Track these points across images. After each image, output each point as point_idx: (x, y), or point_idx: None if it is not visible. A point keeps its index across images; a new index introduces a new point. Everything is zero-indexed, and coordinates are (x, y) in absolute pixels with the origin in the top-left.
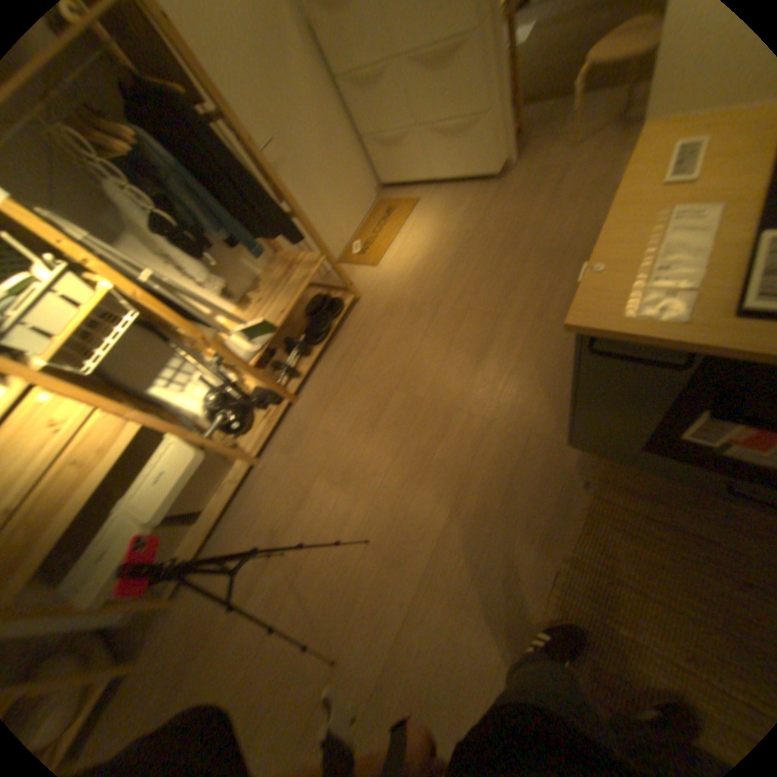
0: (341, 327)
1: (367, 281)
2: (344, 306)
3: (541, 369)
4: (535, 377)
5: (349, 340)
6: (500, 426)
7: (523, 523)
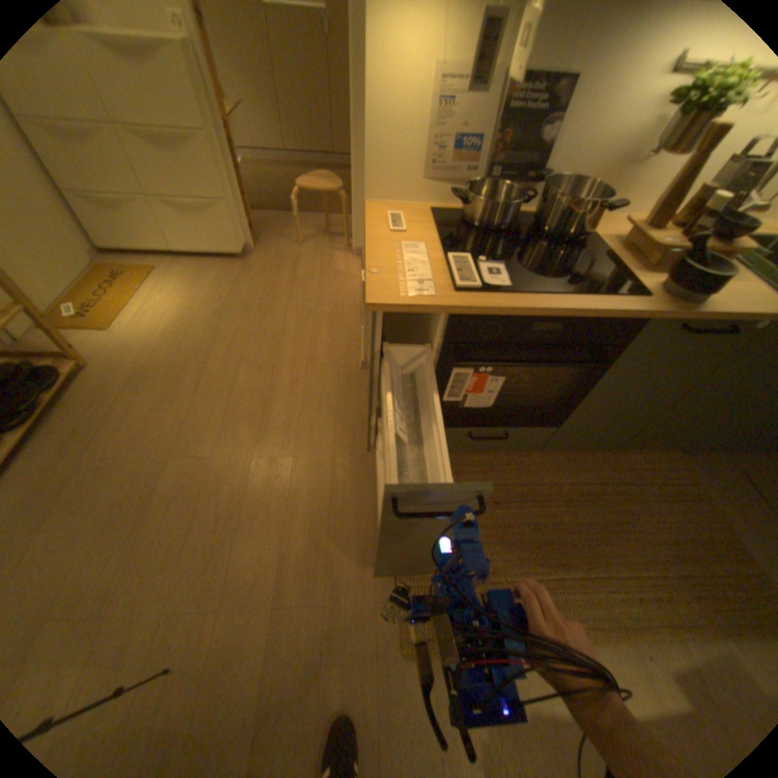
0: (54, 406)
1: (93, 348)
2: (58, 376)
3: (324, 402)
4: (322, 410)
5: (75, 419)
6: (304, 460)
7: (351, 539)
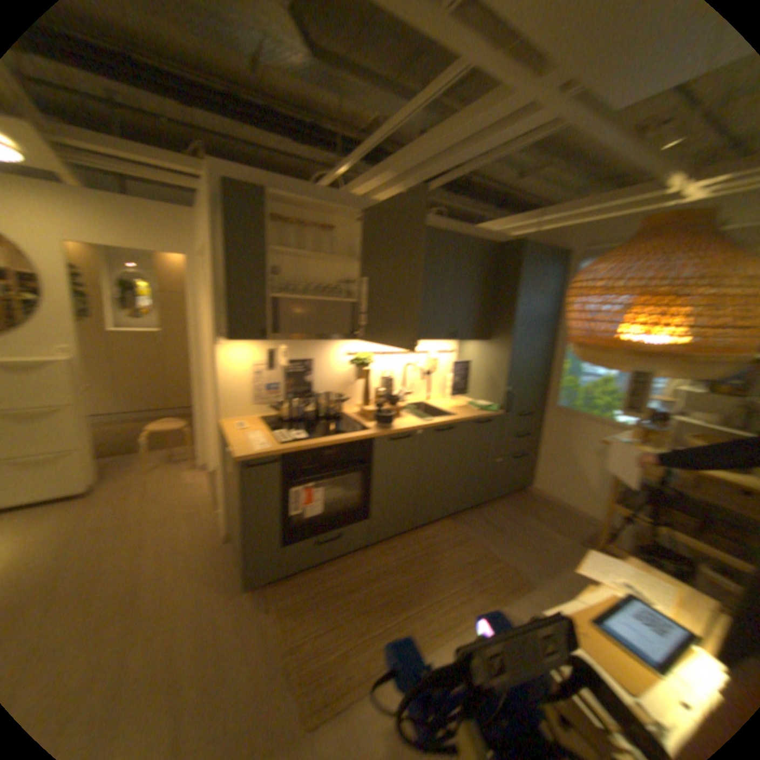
0: None
1: None
2: None
3: (197, 577)
4: (196, 583)
5: None
6: (186, 627)
7: (244, 666)
